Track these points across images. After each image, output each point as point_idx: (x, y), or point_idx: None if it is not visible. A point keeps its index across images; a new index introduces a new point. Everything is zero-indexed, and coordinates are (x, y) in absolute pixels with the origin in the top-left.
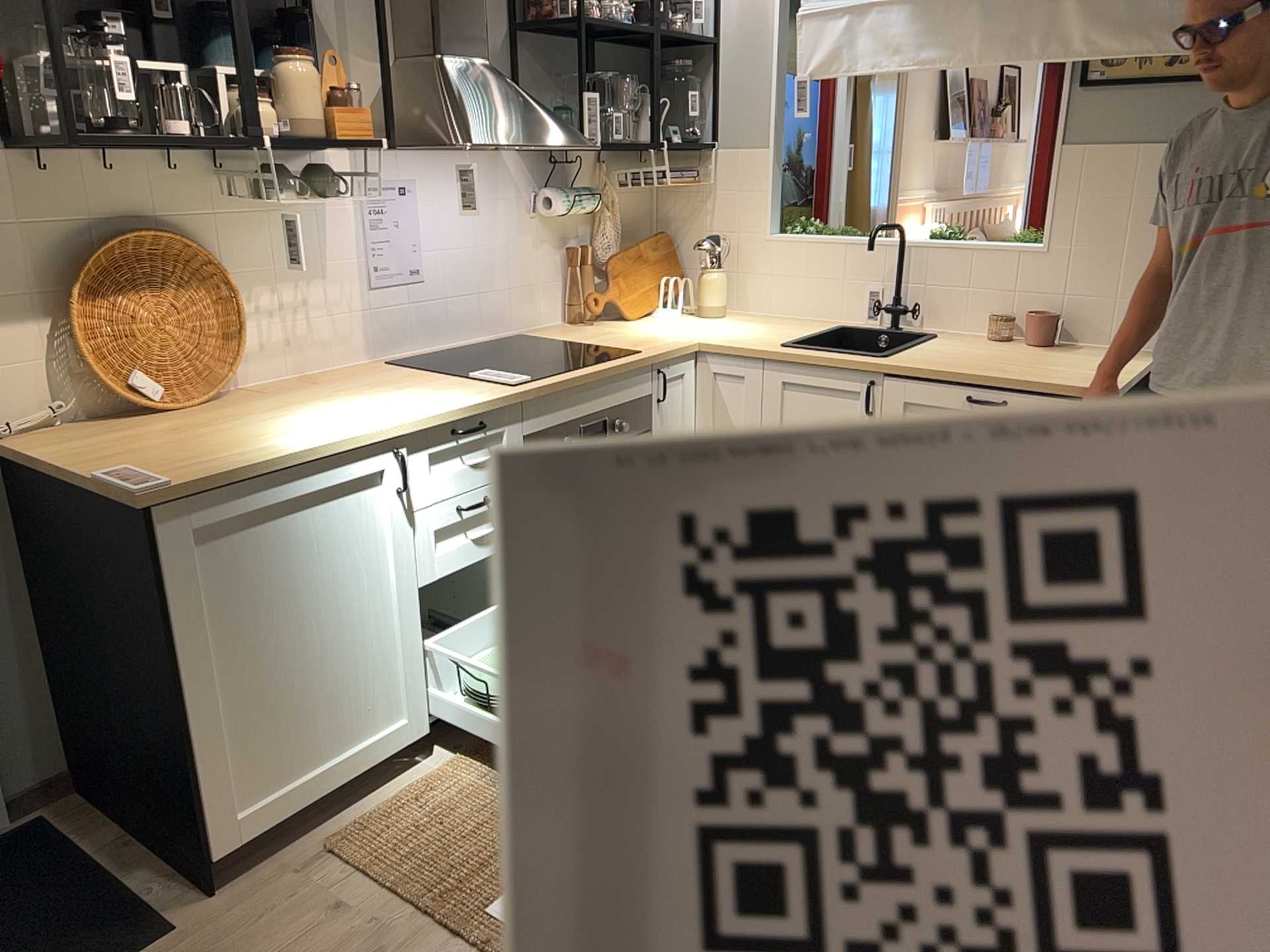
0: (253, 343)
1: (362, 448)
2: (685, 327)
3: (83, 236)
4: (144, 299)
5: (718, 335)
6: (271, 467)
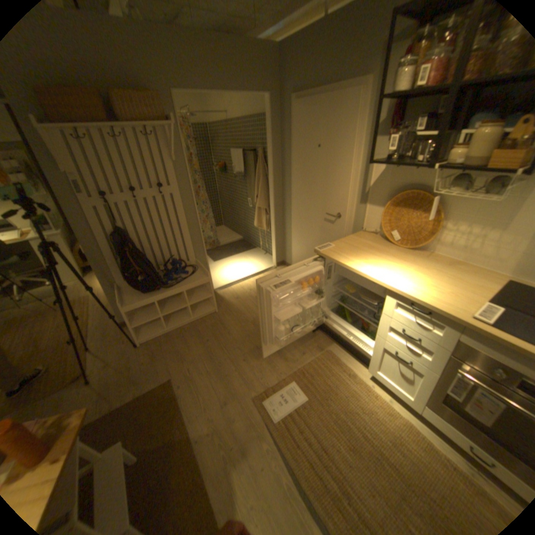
0: (449, 239)
1: (369, 279)
2: None
3: (404, 187)
4: (409, 210)
5: None
6: (341, 264)
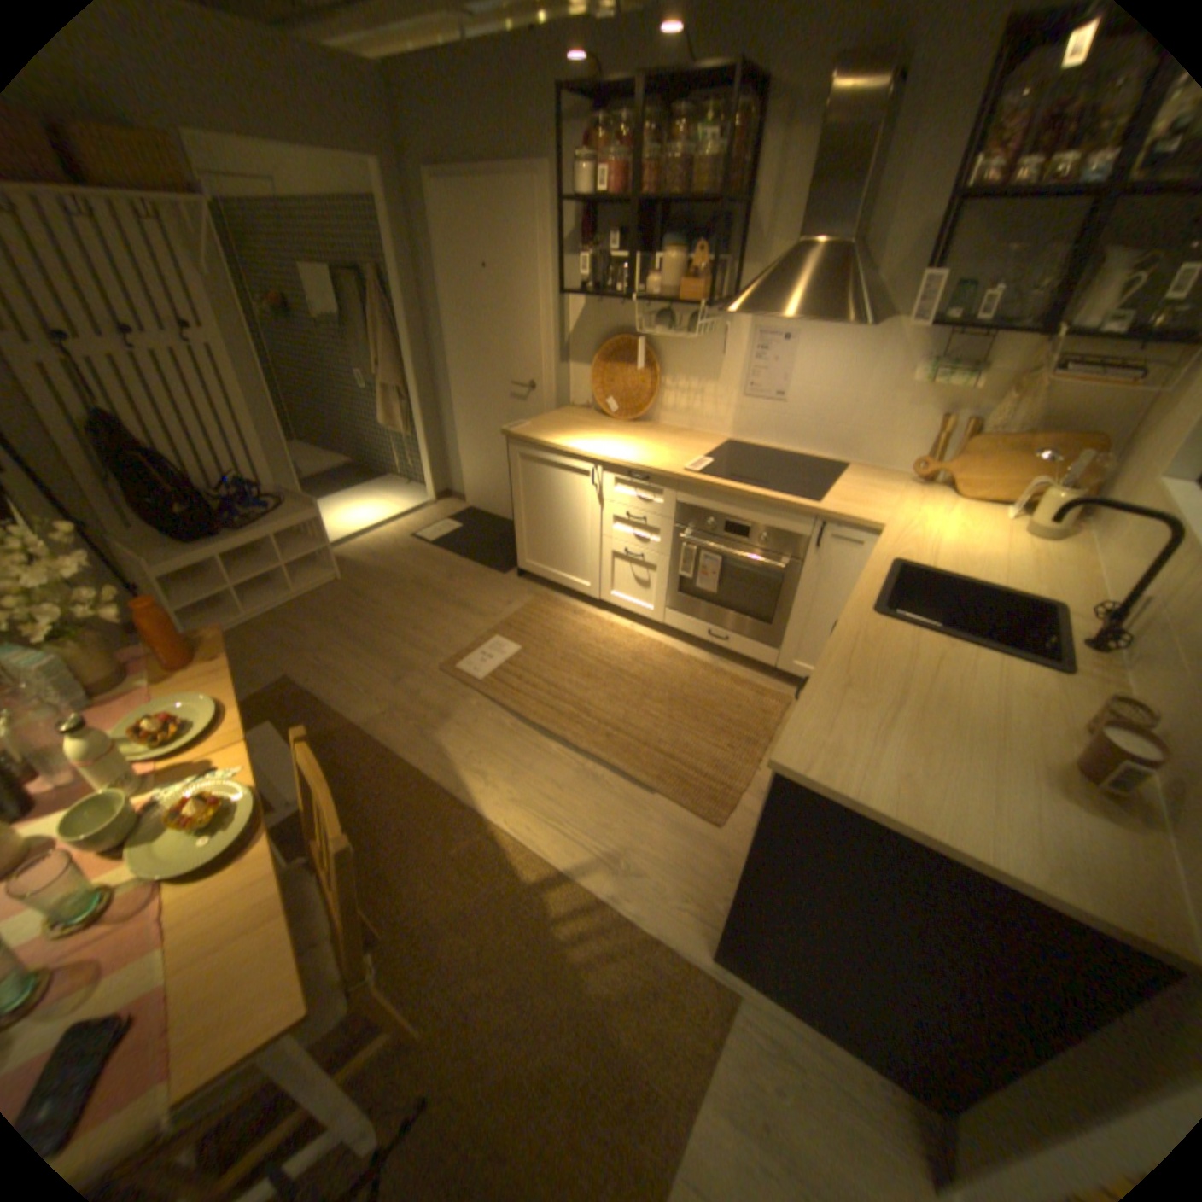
0: (670, 403)
1: (580, 456)
2: (962, 521)
3: (612, 333)
4: (622, 367)
5: (934, 535)
6: (541, 443)
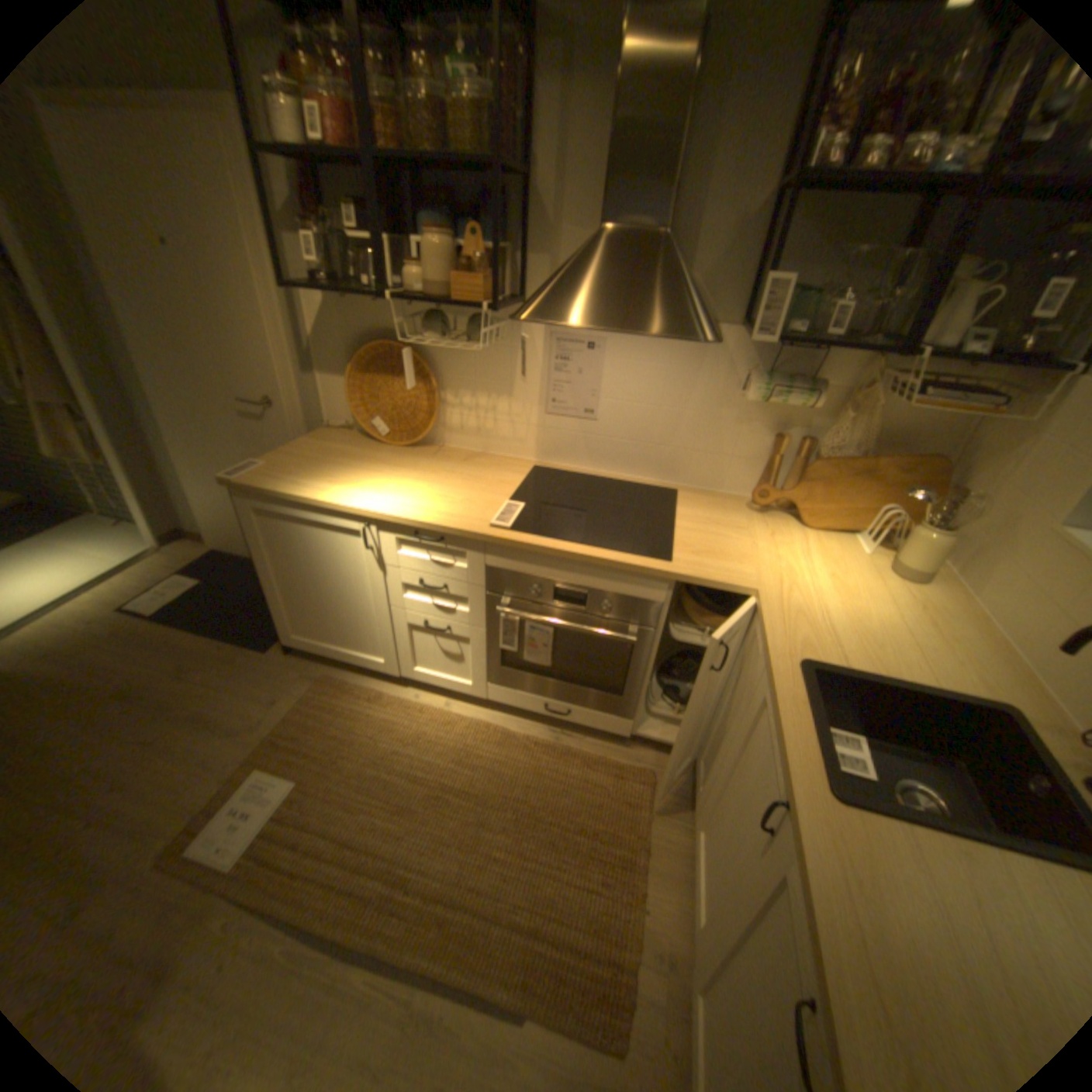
0: (455, 422)
1: (341, 512)
2: (826, 566)
3: (366, 336)
4: (385, 379)
5: (813, 596)
6: (280, 496)
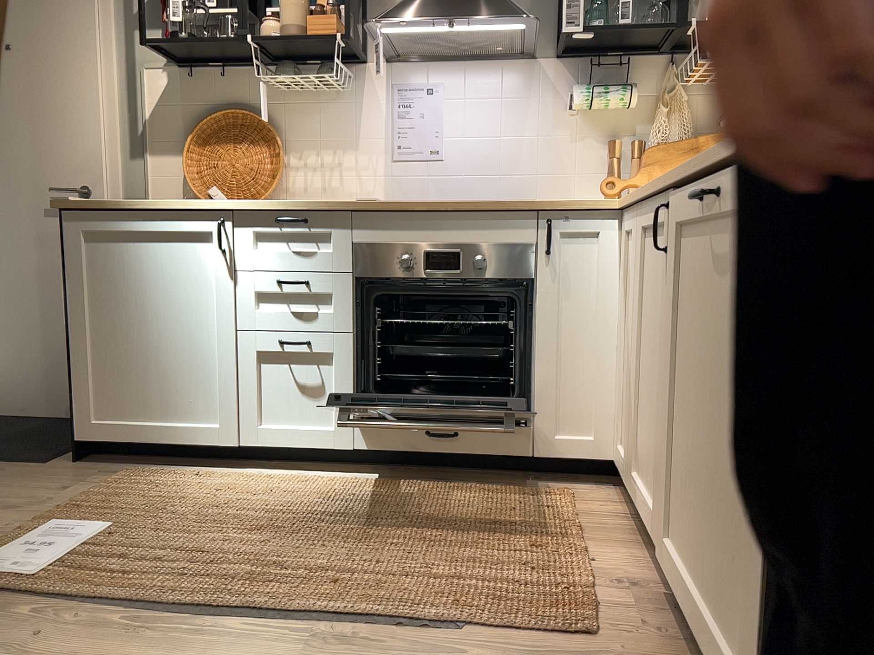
0: (298, 185)
1: (194, 211)
2: None
3: (208, 112)
4: (227, 147)
5: None
6: (126, 206)
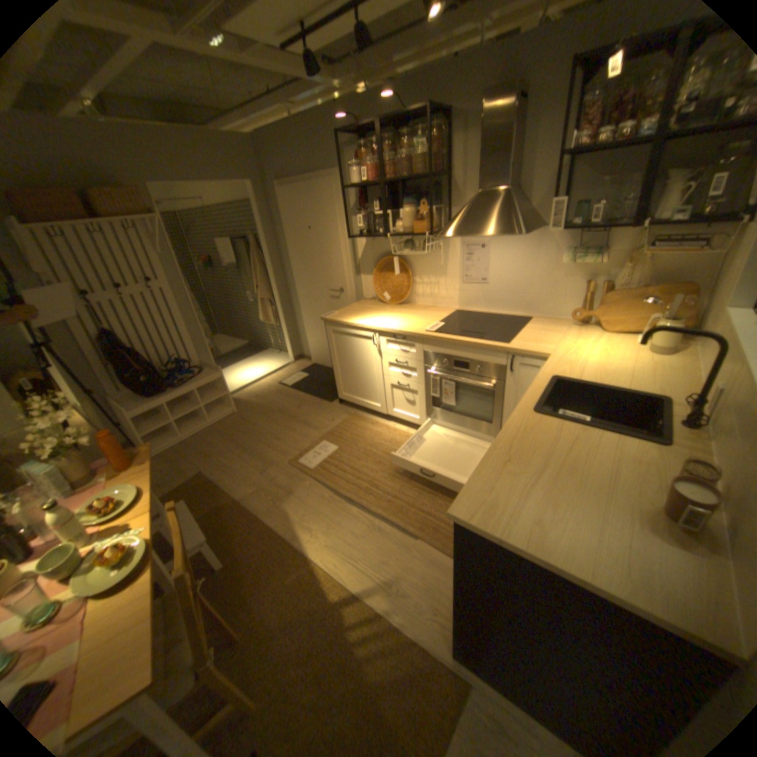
0: (420, 291)
1: (365, 328)
2: (604, 347)
3: (382, 256)
4: (389, 274)
5: (583, 358)
6: (343, 323)
